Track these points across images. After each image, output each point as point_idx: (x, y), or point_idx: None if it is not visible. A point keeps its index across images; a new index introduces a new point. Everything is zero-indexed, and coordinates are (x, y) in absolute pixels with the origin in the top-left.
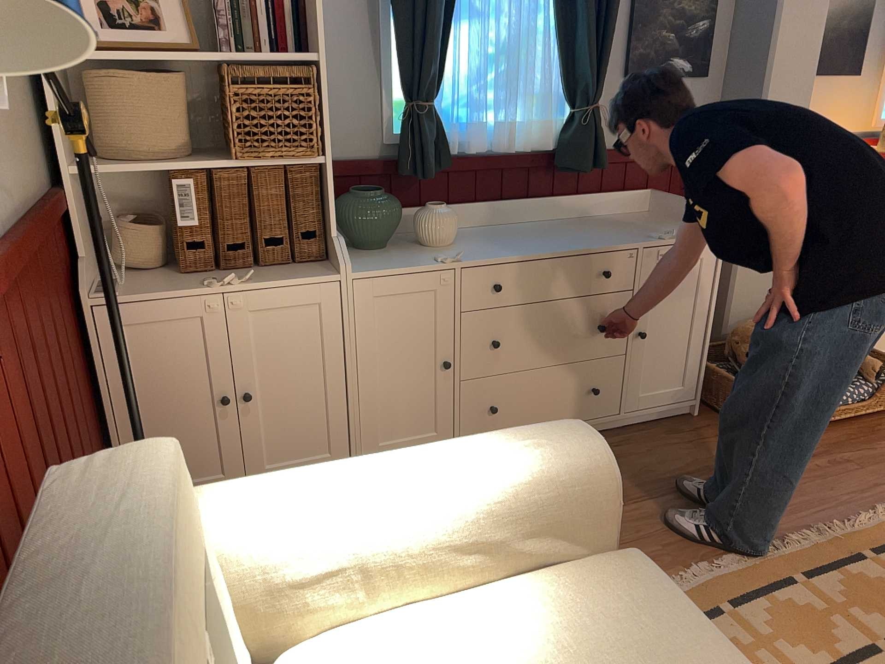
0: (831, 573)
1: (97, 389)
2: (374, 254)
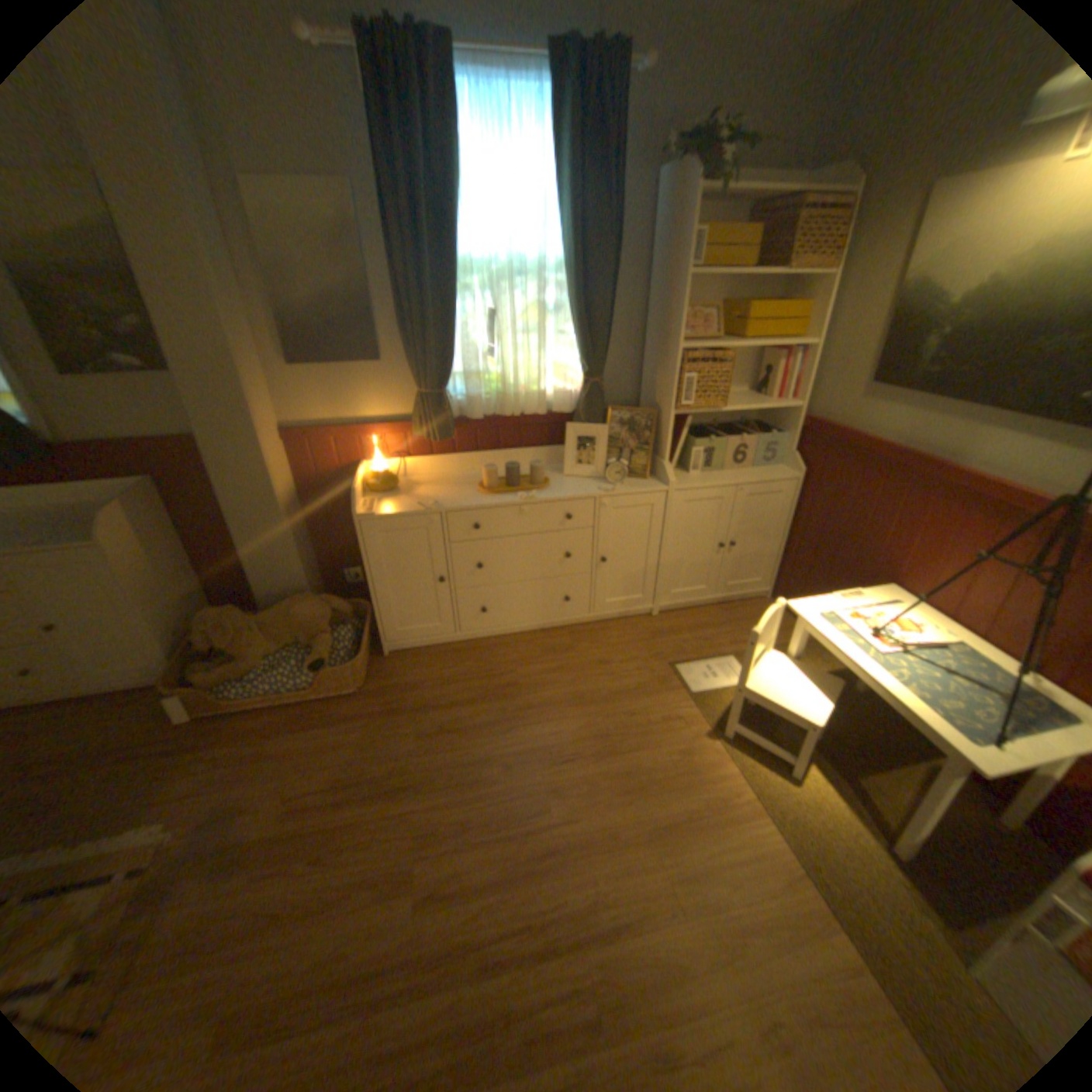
0: None
1: None
2: None
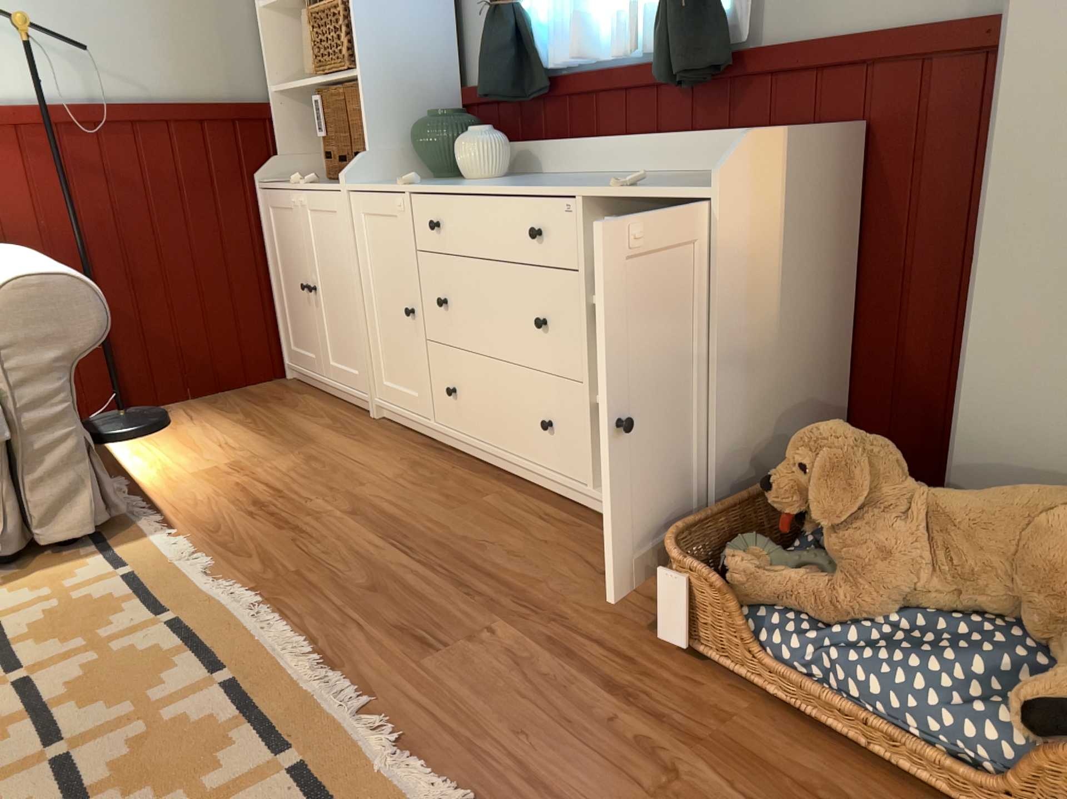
0: (233, 711)
1: (266, 254)
2: (423, 180)
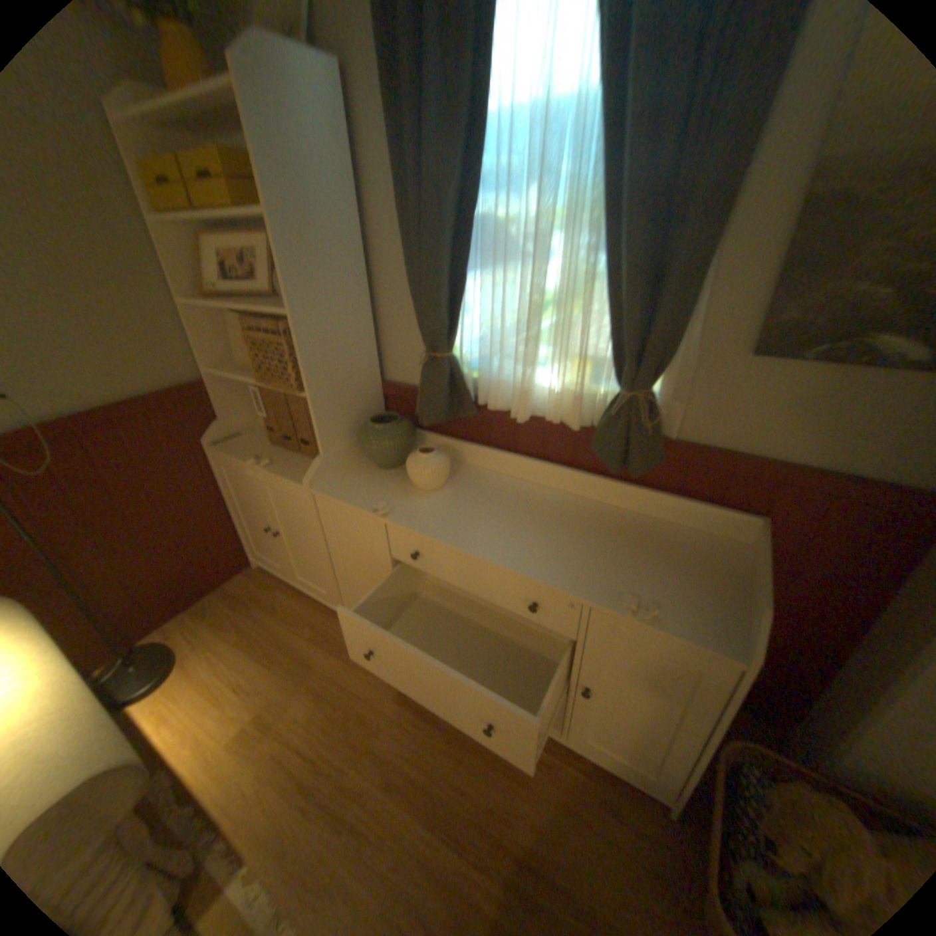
0: None
1: (220, 491)
2: (373, 473)
